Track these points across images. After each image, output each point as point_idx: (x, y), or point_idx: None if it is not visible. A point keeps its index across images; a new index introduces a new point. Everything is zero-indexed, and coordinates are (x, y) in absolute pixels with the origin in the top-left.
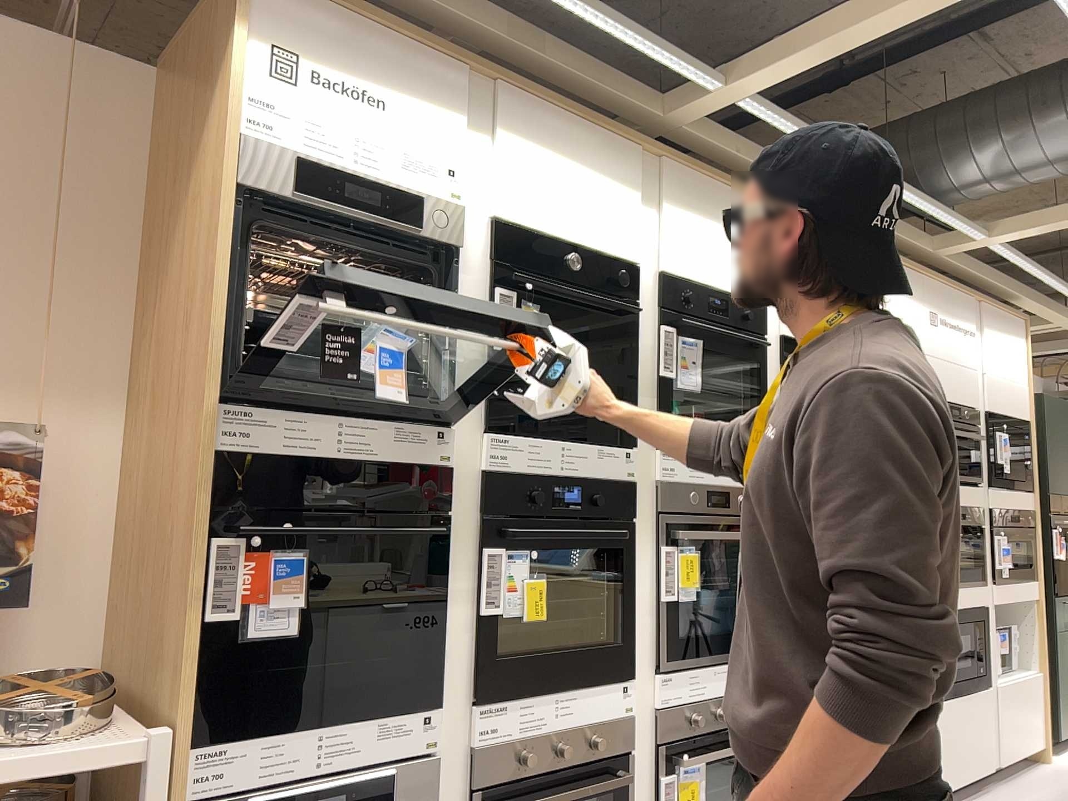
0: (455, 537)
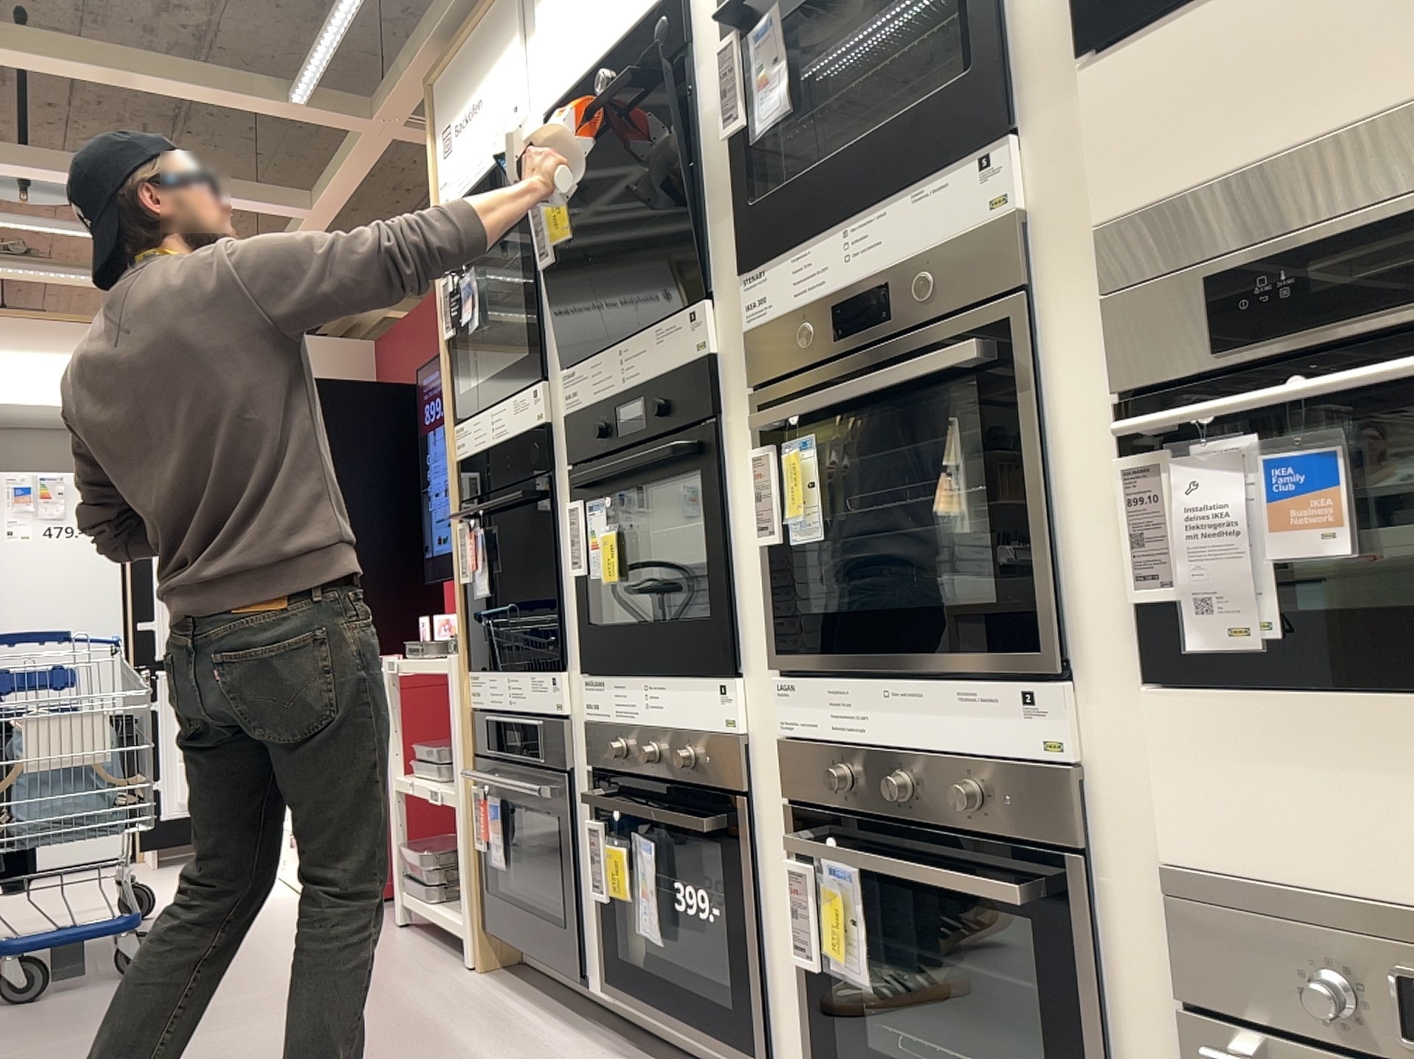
0: (557, 501)
